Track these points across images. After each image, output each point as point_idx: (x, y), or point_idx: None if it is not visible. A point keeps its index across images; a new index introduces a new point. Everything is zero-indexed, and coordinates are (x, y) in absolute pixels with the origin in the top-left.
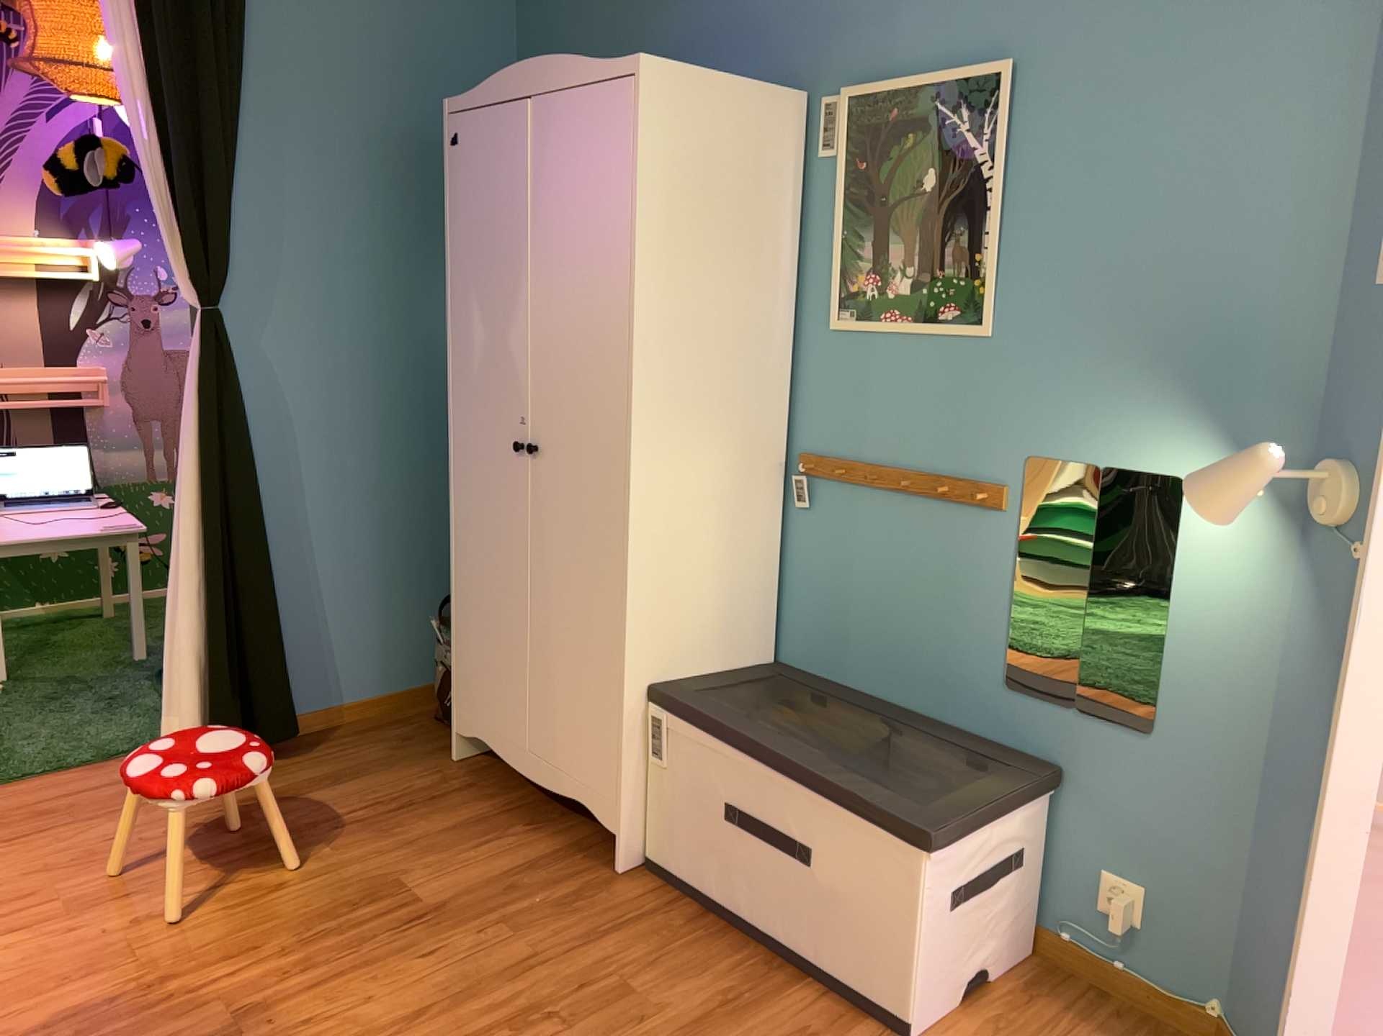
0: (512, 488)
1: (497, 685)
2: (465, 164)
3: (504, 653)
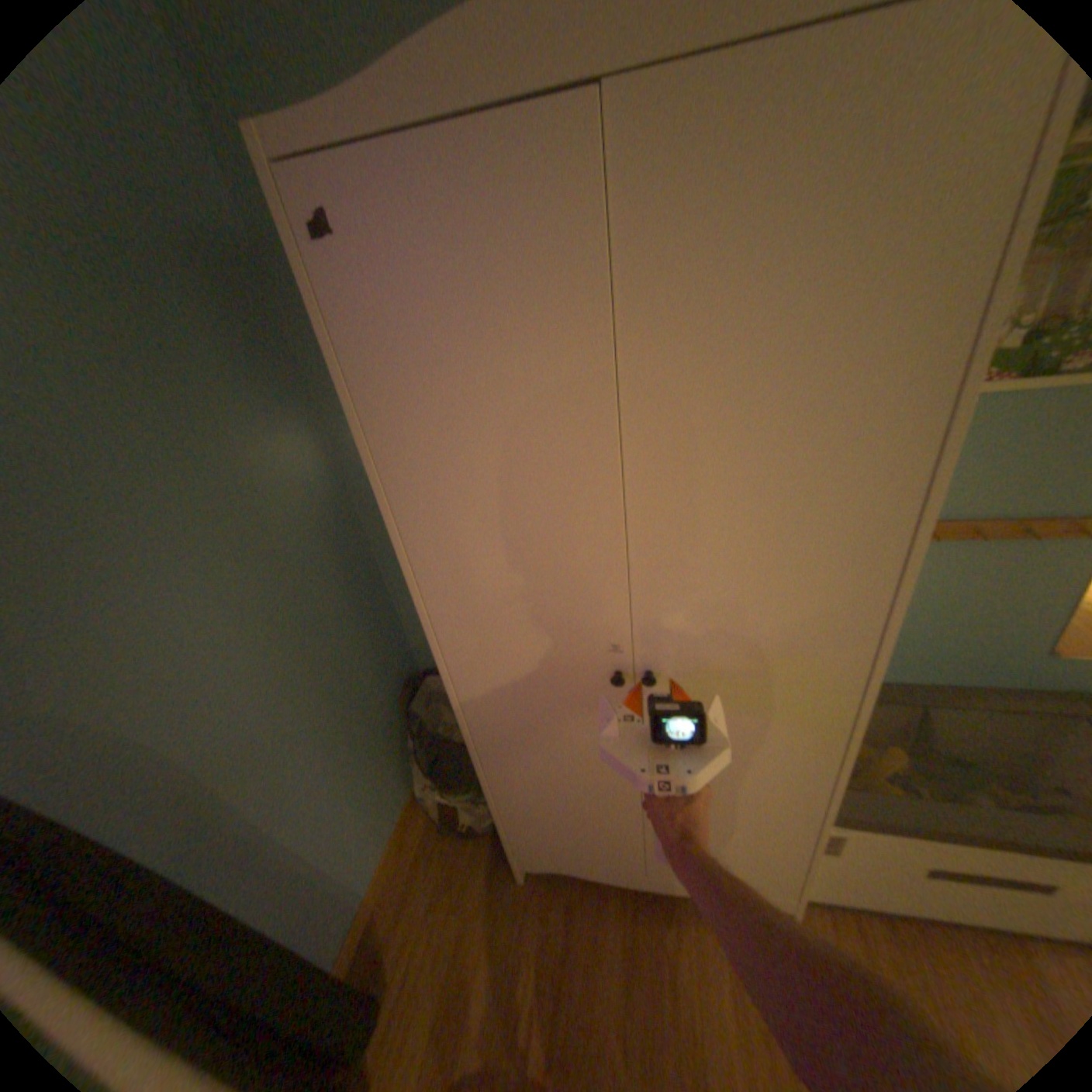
0: (600, 710)
1: (591, 844)
2: (375, 273)
3: (602, 826)
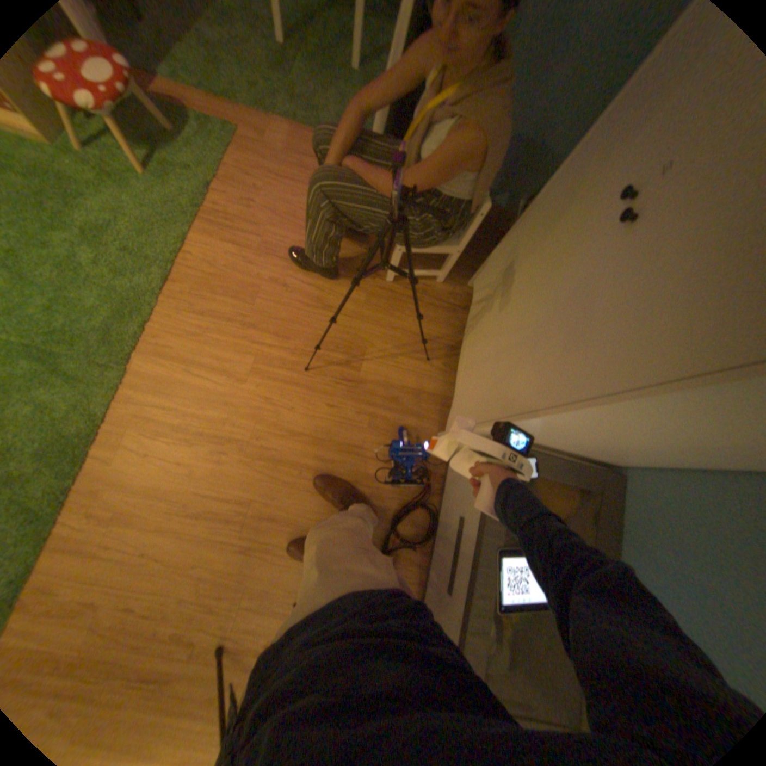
0: (592, 222)
1: (487, 302)
2: None
3: (499, 299)
